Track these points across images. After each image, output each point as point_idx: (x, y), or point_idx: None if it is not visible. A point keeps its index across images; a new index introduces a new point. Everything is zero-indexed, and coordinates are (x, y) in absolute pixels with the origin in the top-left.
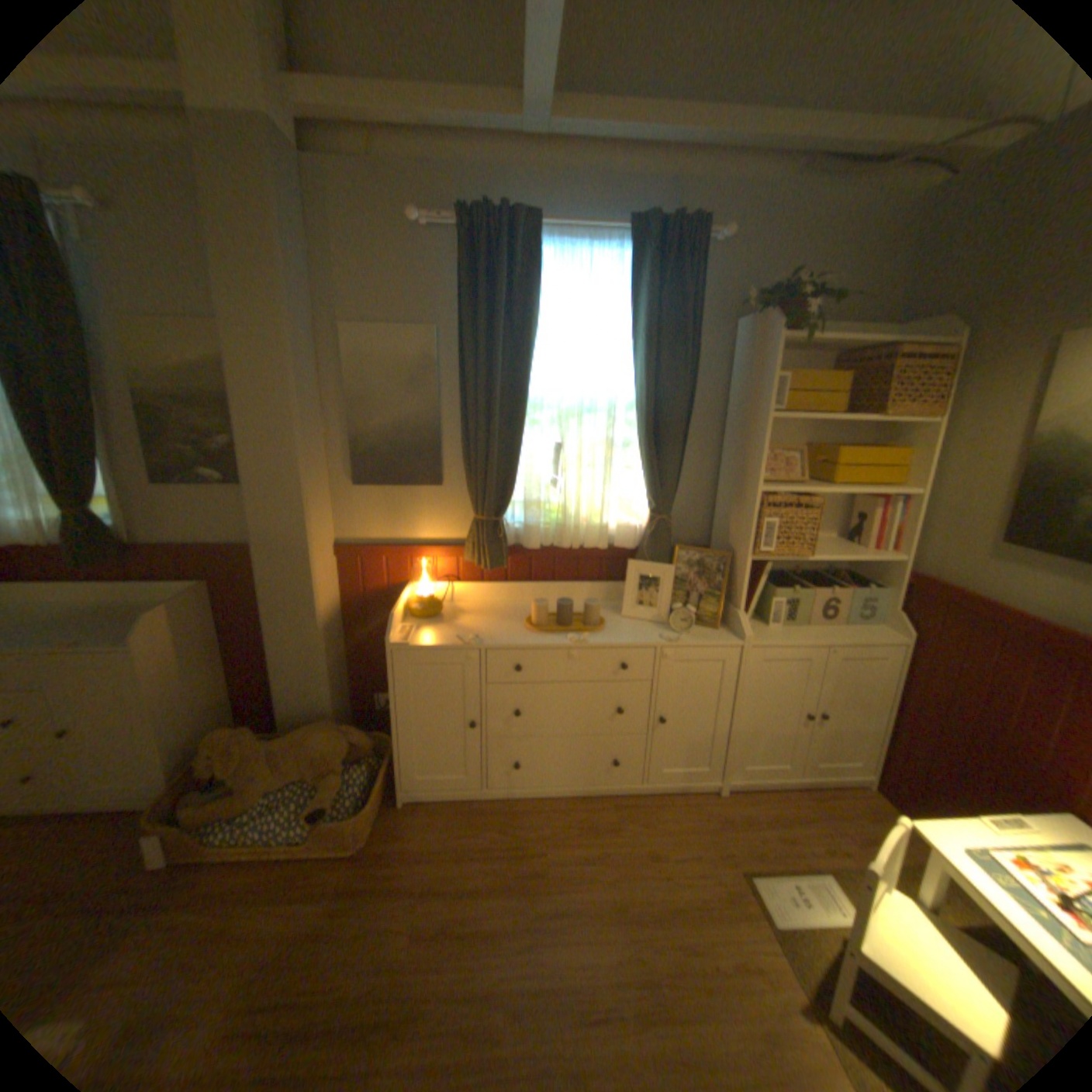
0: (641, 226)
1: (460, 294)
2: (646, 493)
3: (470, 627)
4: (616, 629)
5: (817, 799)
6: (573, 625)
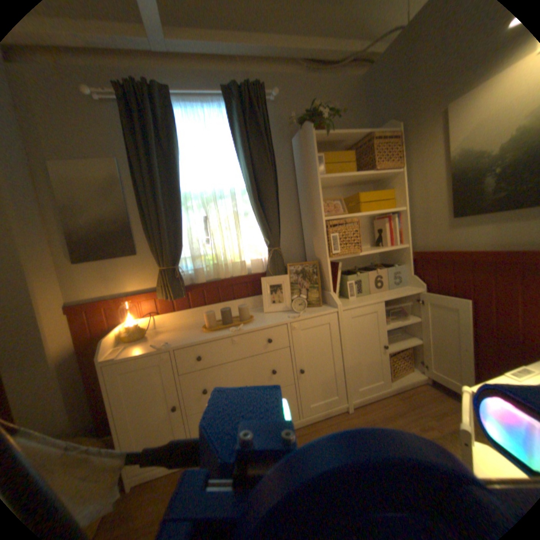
0: (227, 91)
1: (126, 134)
2: (263, 236)
3: (164, 339)
4: (261, 318)
5: (403, 397)
6: (234, 322)
